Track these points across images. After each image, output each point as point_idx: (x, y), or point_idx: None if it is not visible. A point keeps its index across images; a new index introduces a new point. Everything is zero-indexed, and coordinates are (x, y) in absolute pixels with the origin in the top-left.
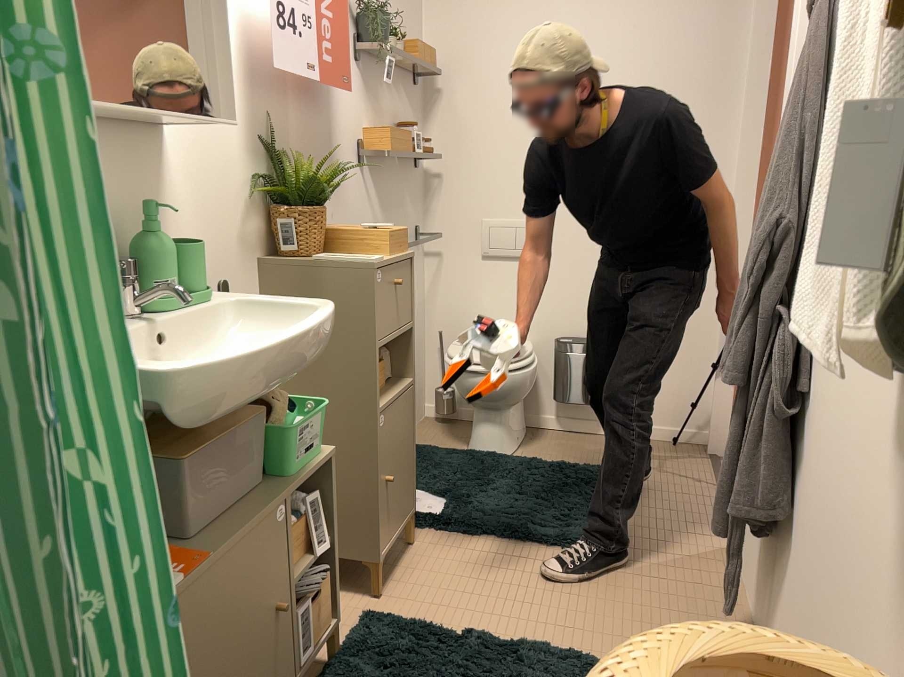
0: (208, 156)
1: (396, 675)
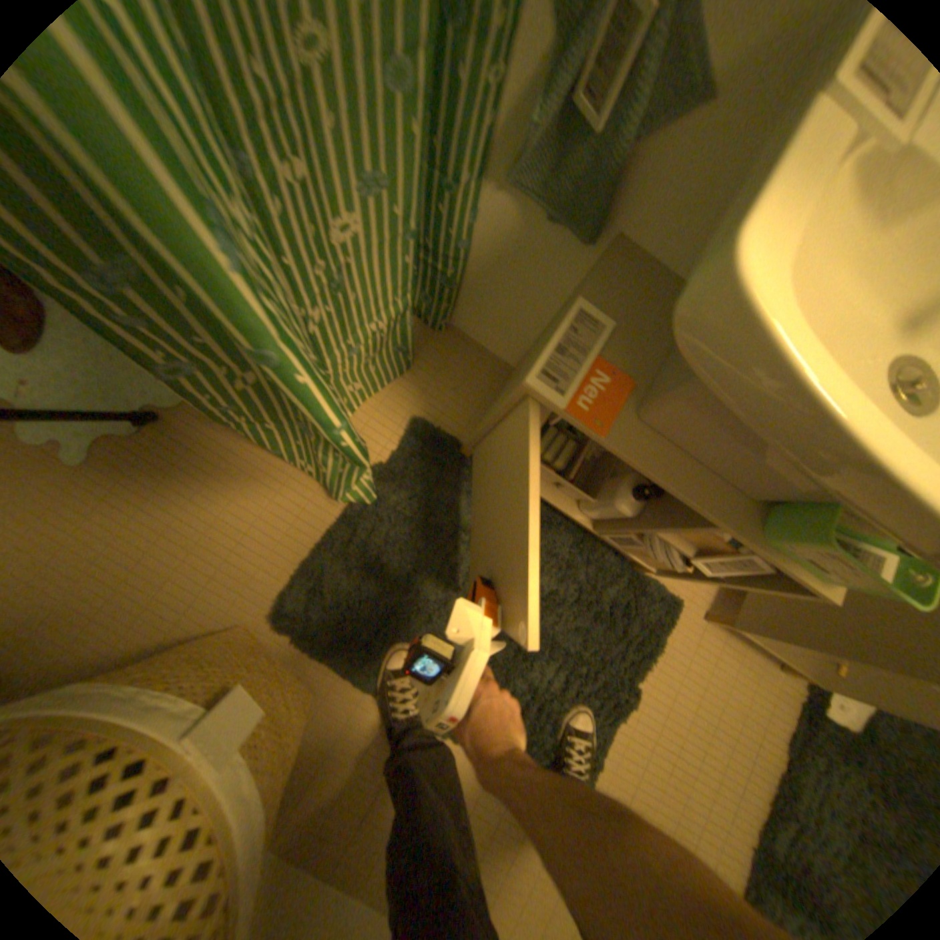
0: None
1: (597, 612)
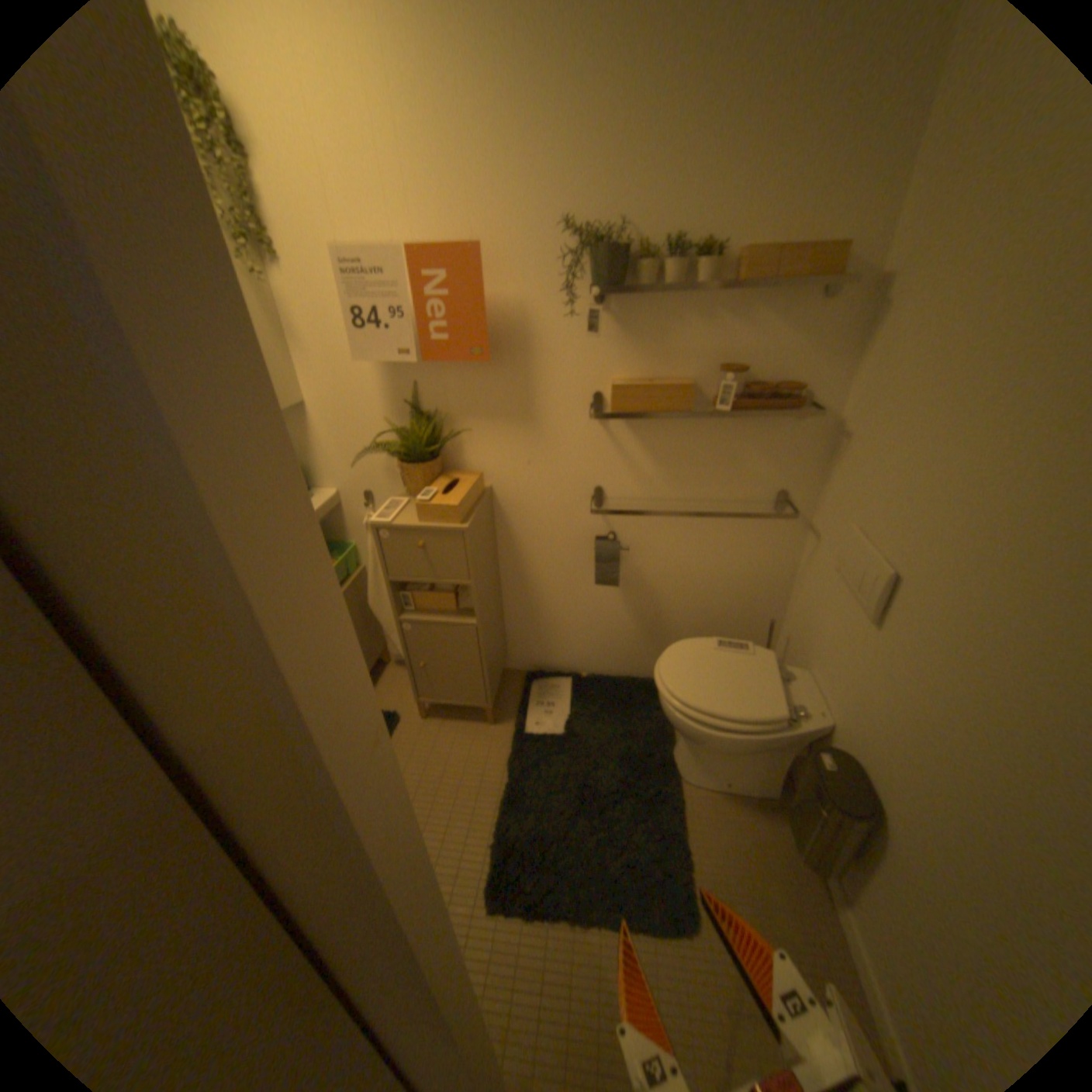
0: (339, 416)
1: None
